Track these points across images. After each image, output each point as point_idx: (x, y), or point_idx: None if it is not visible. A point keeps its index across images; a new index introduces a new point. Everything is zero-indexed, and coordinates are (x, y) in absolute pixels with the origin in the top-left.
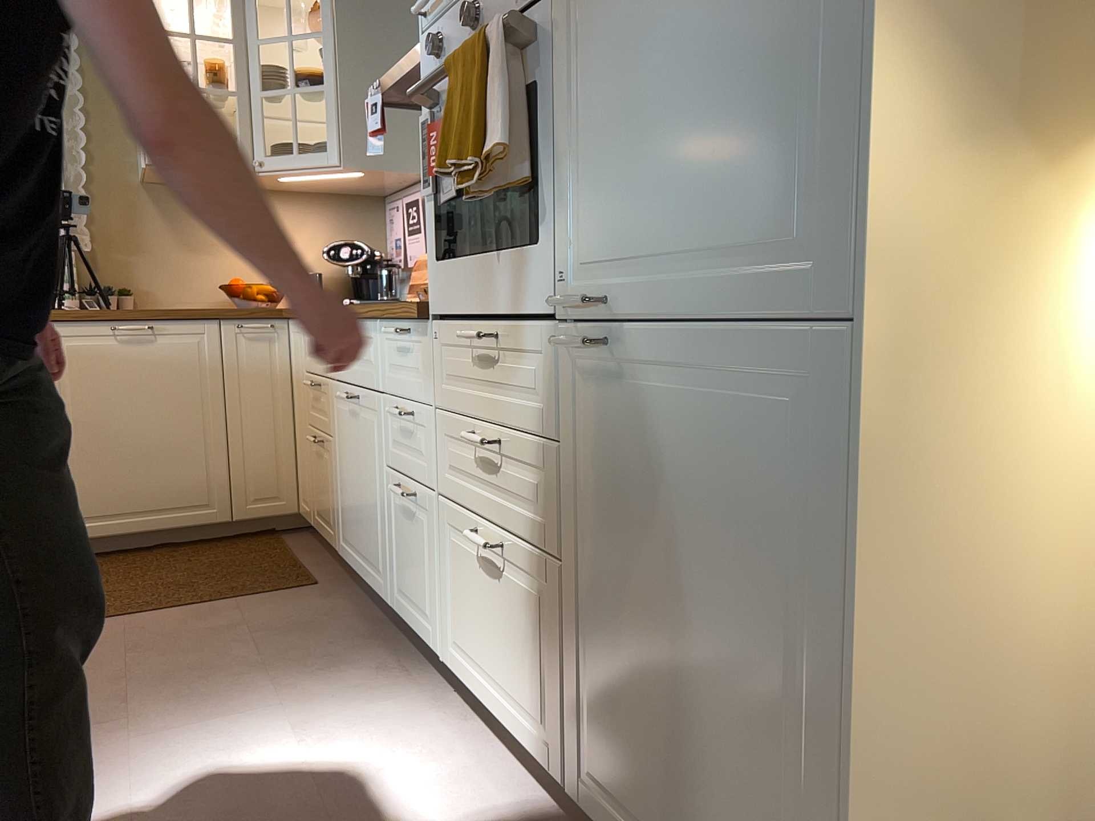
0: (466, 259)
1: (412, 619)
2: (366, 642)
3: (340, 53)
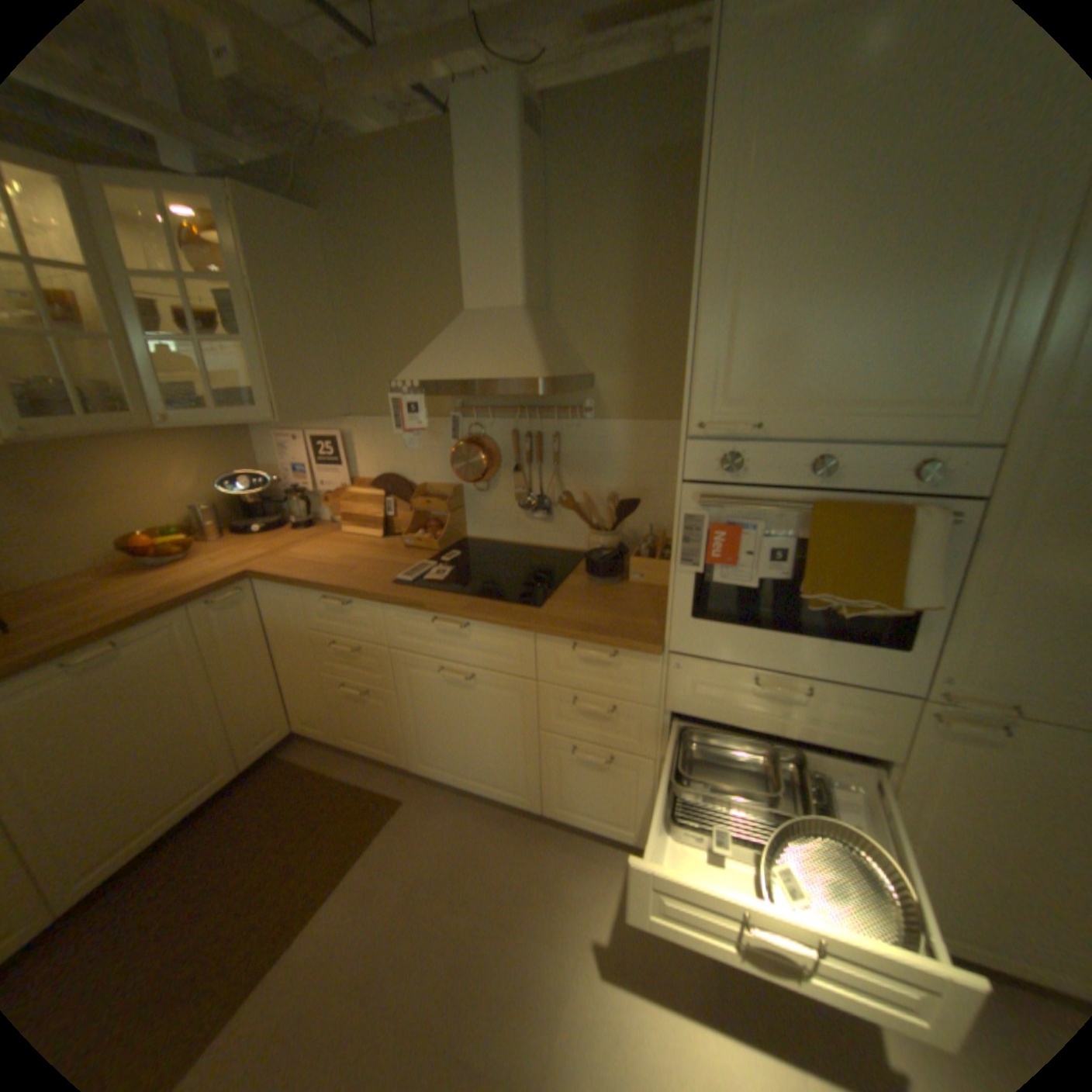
0: (749, 626)
1: (590, 824)
2: (527, 845)
3: (249, 301)
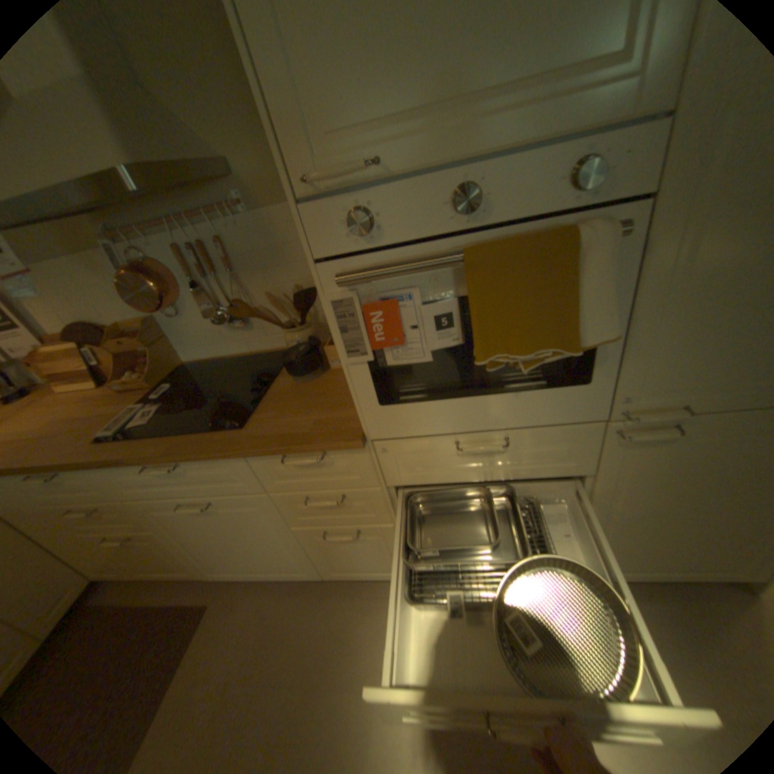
0: (435, 398)
1: (361, 576)
2: (317, 605)
3: None
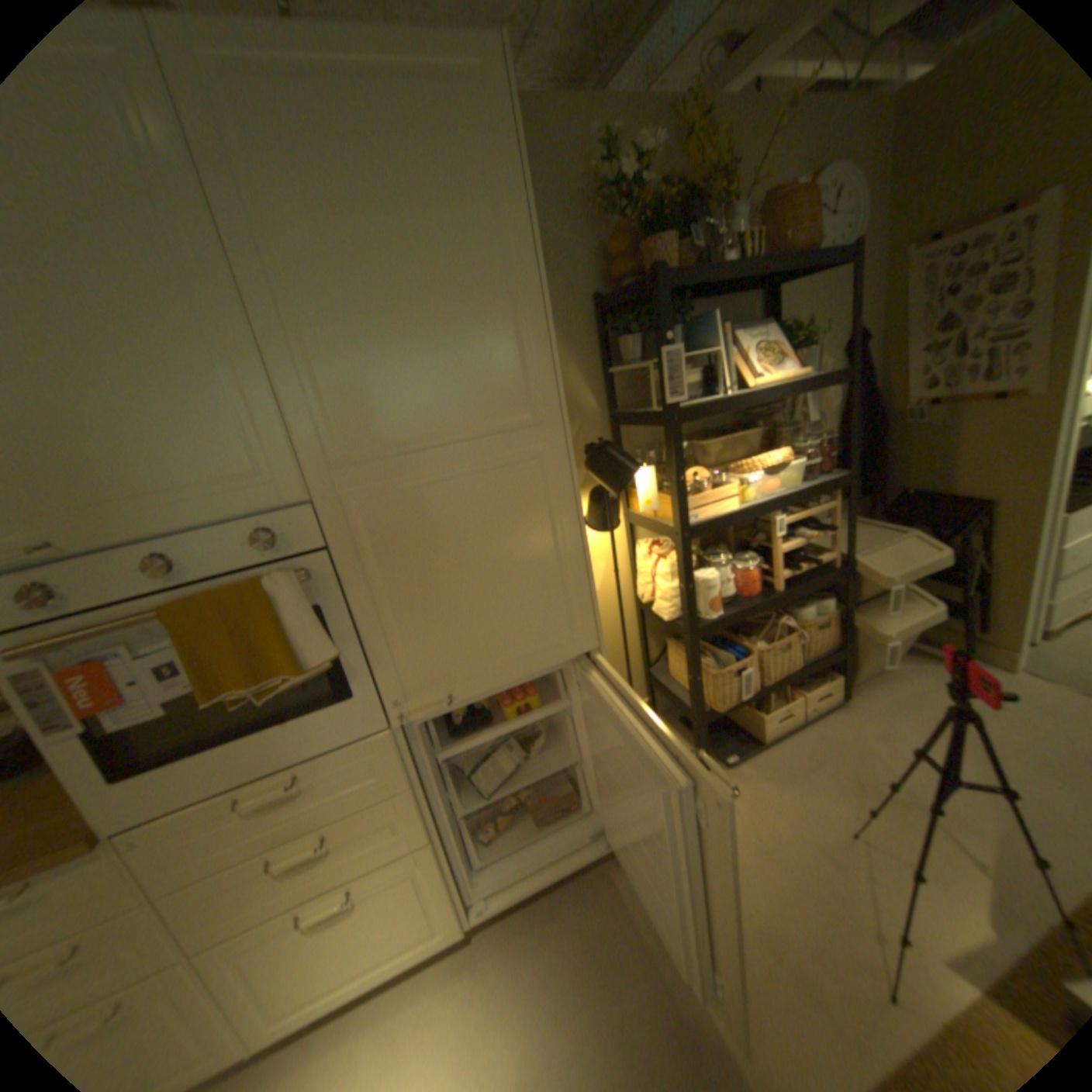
0: (187, 759)
1: None
2: None
3: None
